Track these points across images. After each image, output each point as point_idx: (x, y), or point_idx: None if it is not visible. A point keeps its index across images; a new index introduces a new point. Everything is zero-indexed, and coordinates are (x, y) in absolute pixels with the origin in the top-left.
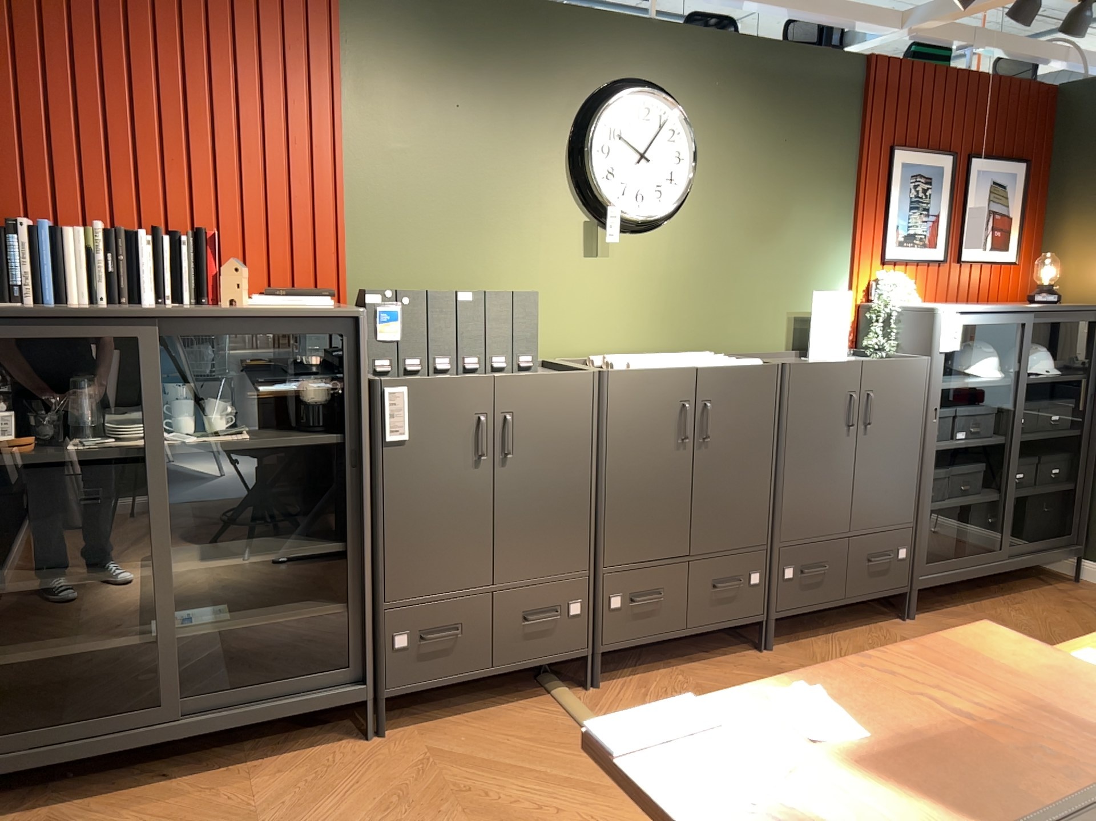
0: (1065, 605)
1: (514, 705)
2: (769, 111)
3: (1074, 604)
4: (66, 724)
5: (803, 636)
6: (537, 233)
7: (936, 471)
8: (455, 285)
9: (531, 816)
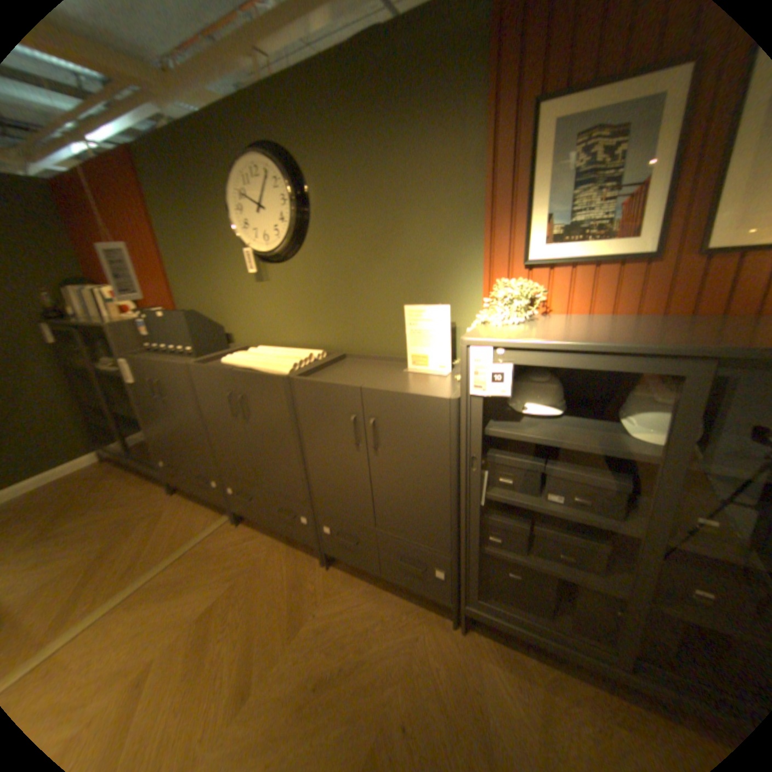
0: None
1: (208, 513)
2: (363, 122)
3: None
4: (106, 449)
5: (363, 577)
6: (230, 270)
7: (507, 522)
8: (206, 303)
9: (106, 563)
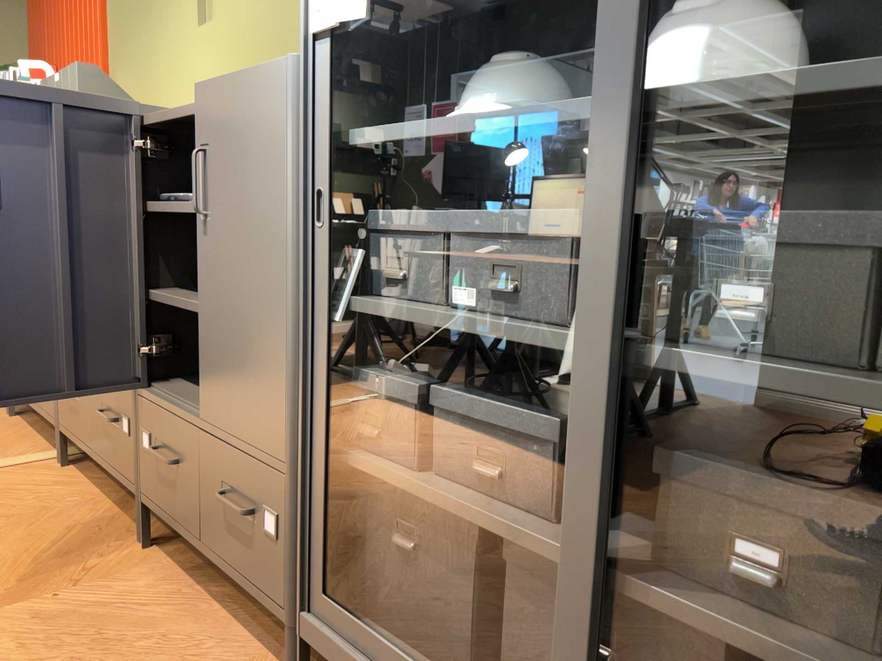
0: None
1: (42, 444)
2: None
3: None
4: None
5: (198, 575)
6: (174, 16)
7: (394, 379)
8: (143, 82)
9: None
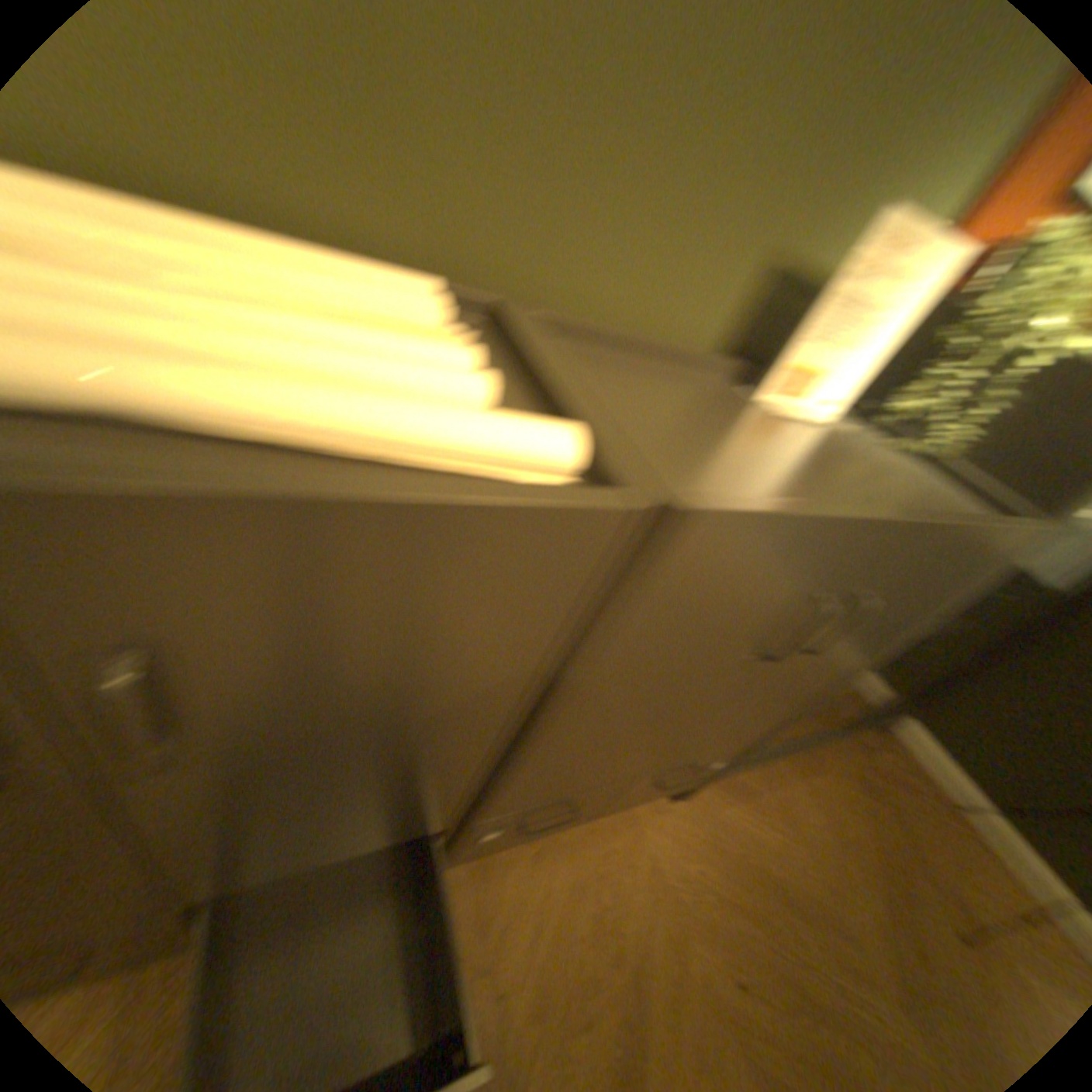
0: (868, 795)
1: None
2: None
3: (878, 795)
4: None
5: None
6: None
7: None
8: None
9: None
